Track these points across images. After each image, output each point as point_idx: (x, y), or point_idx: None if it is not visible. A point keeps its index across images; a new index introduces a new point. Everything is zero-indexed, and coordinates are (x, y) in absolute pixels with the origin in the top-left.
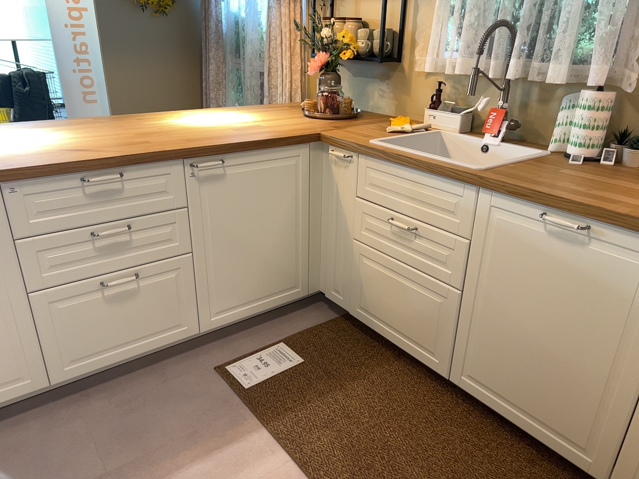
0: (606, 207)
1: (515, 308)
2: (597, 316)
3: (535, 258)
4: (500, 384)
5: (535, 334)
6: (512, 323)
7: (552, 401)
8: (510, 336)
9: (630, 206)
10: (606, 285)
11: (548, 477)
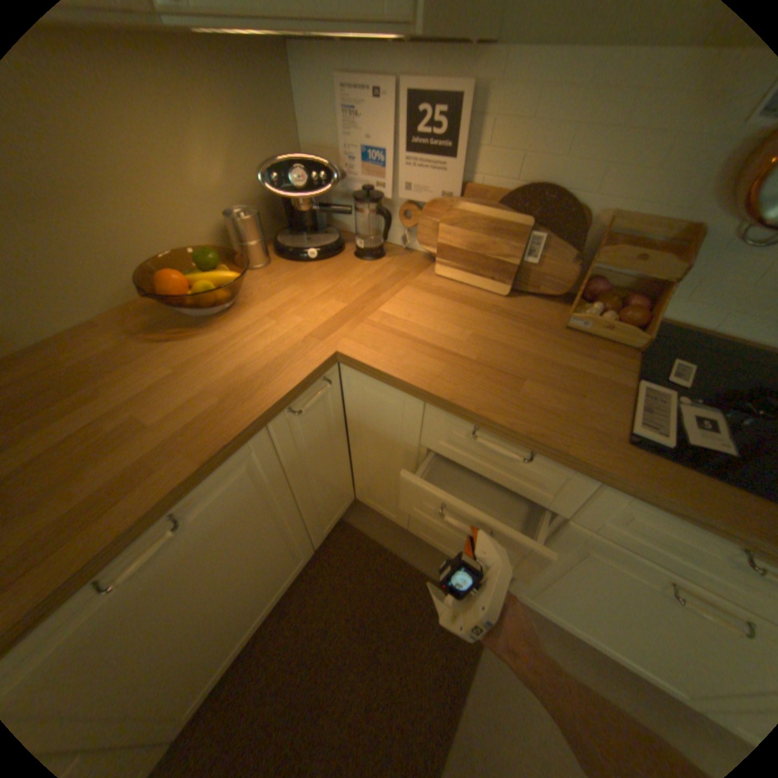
0: (158, 485)
1: (173, 640)
2: (245, 533)
3: (141, 606)
4: (221, 657)
5: (212, 611)
6: (184, 644)
7: (263, 593)
8: (193, 646)
9: (158, 453)
10: (232, 515)
11: (296, 601)
